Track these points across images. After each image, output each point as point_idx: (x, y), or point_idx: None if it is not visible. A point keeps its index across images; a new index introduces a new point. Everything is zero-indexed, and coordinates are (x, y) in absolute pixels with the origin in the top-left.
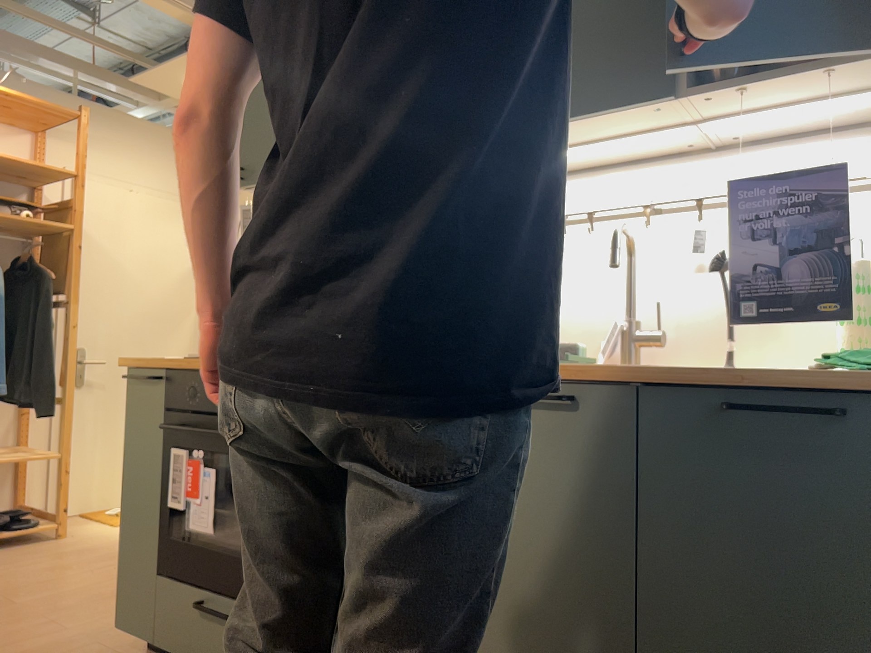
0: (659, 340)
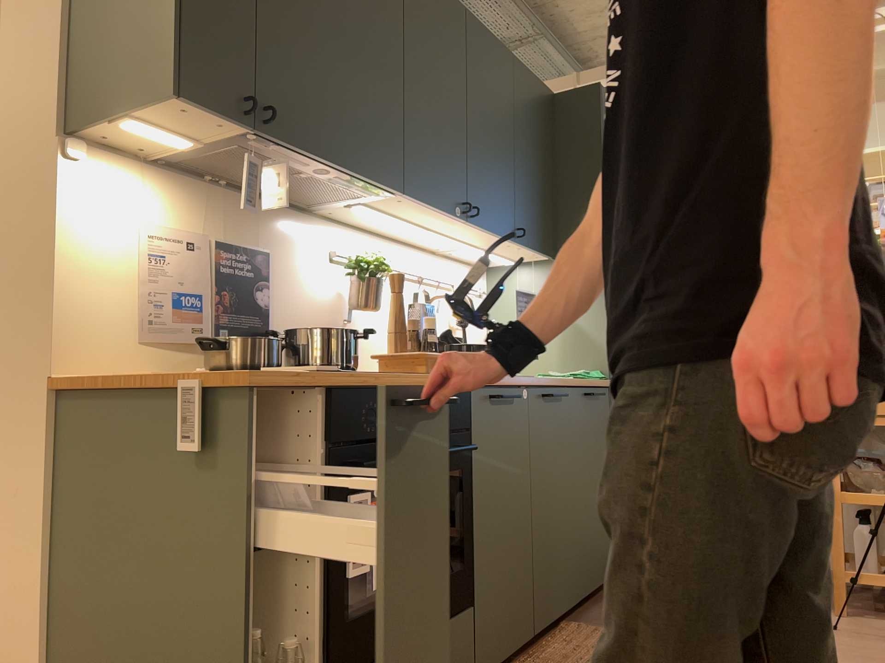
0: None
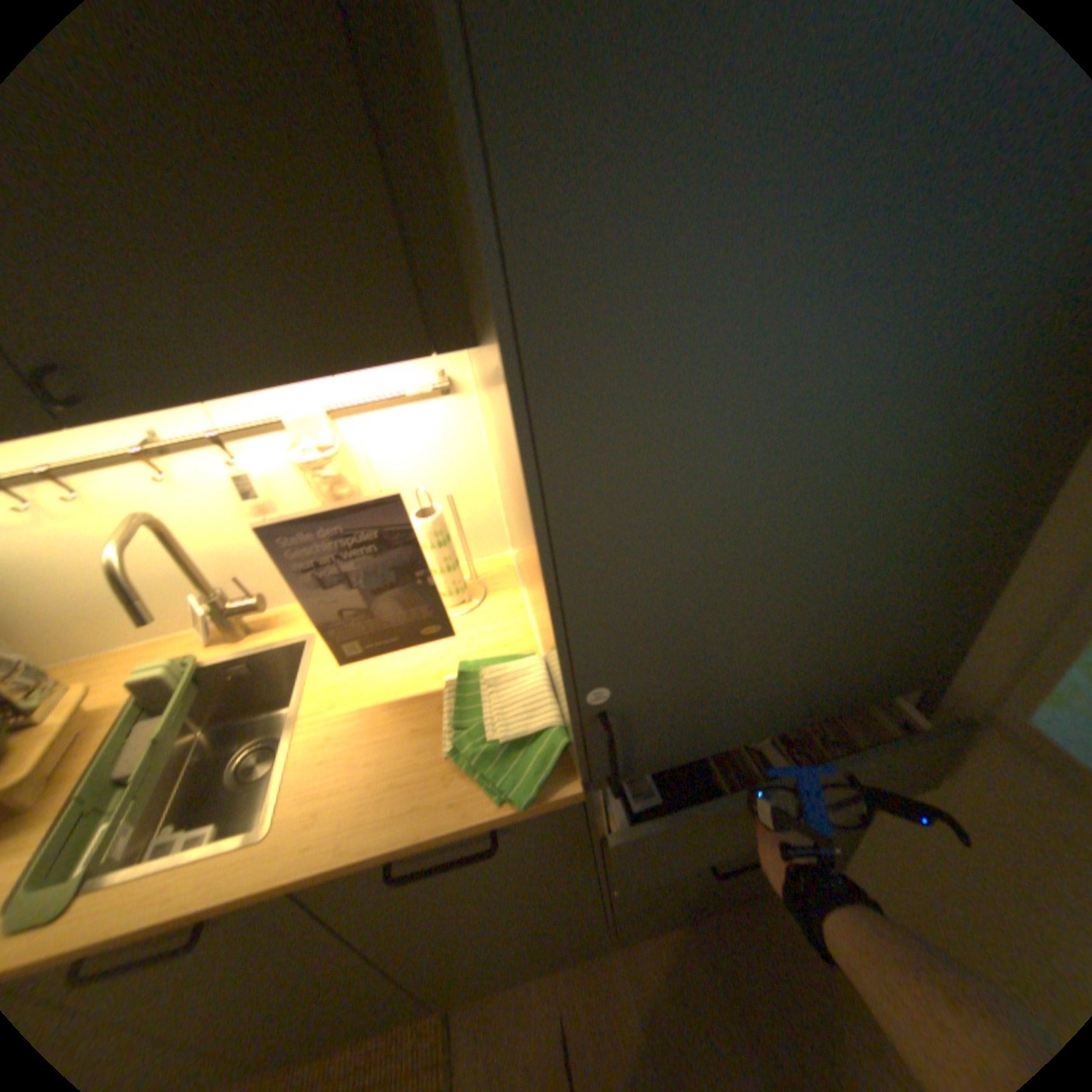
0: (256, 608)
